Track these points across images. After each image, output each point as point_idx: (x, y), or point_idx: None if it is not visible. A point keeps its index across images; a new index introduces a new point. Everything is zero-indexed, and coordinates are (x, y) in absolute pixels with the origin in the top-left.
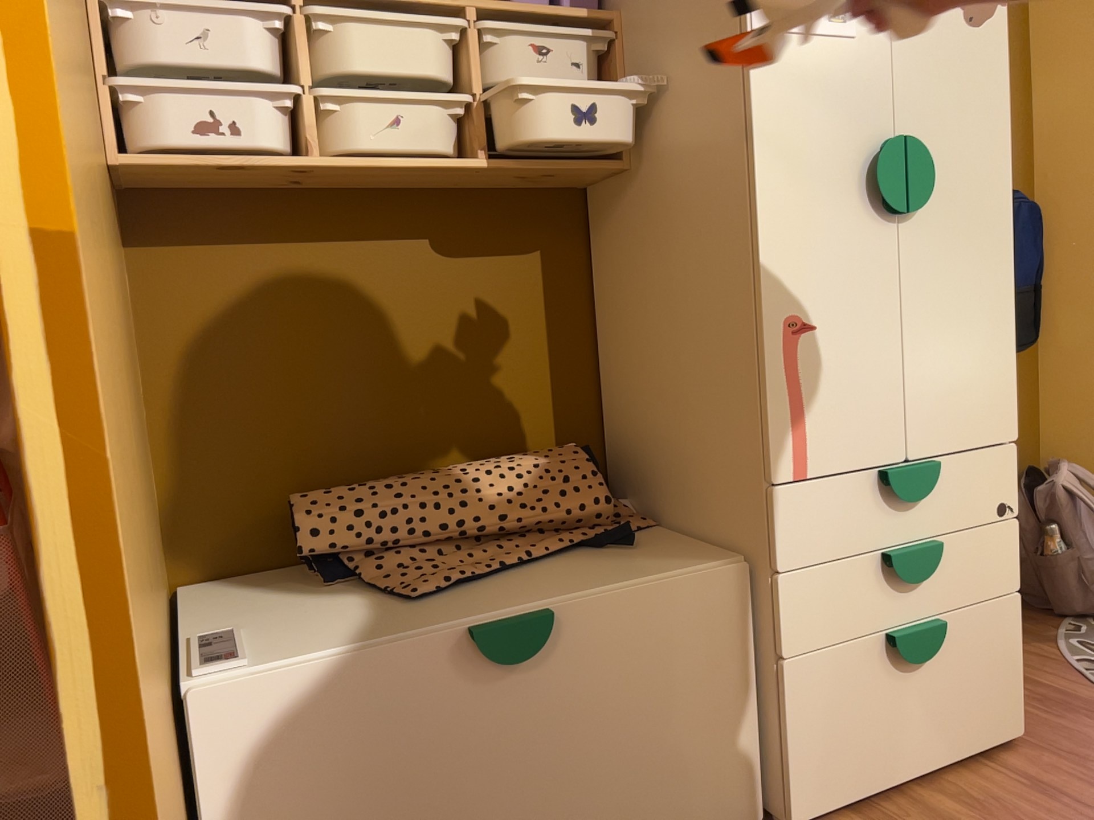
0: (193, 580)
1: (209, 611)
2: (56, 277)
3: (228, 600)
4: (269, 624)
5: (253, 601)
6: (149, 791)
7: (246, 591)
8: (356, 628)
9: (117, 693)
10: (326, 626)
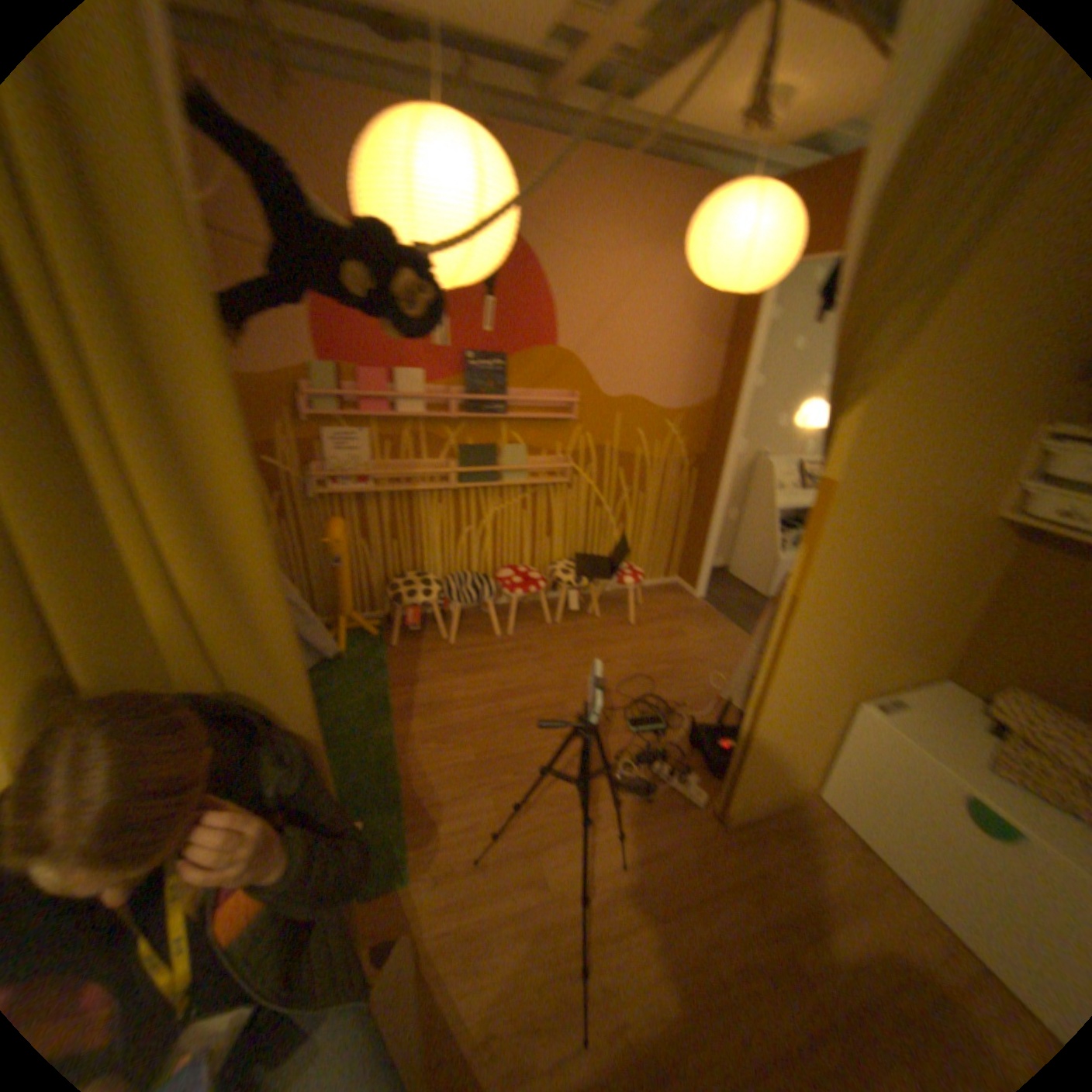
0: (960, 683)
1: (932, 697)
2: (799, 603)
3: (947, 701)
4: (931, 720)
5: (953, 709)
6: (777, 706)
7: (963, 705)
8: (948, 750)
9: (773, 683)
10: (942, 740)
